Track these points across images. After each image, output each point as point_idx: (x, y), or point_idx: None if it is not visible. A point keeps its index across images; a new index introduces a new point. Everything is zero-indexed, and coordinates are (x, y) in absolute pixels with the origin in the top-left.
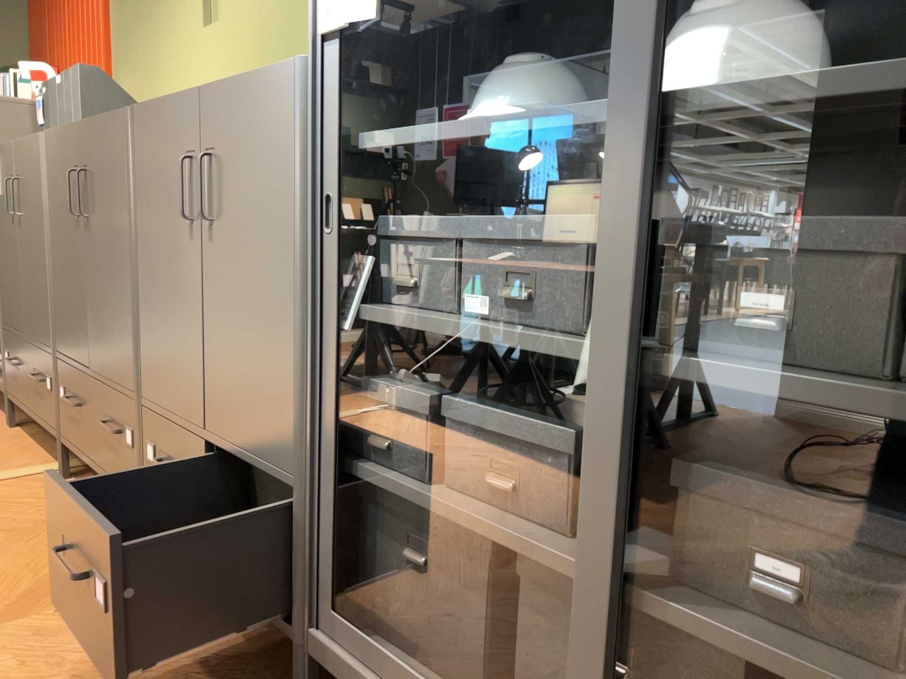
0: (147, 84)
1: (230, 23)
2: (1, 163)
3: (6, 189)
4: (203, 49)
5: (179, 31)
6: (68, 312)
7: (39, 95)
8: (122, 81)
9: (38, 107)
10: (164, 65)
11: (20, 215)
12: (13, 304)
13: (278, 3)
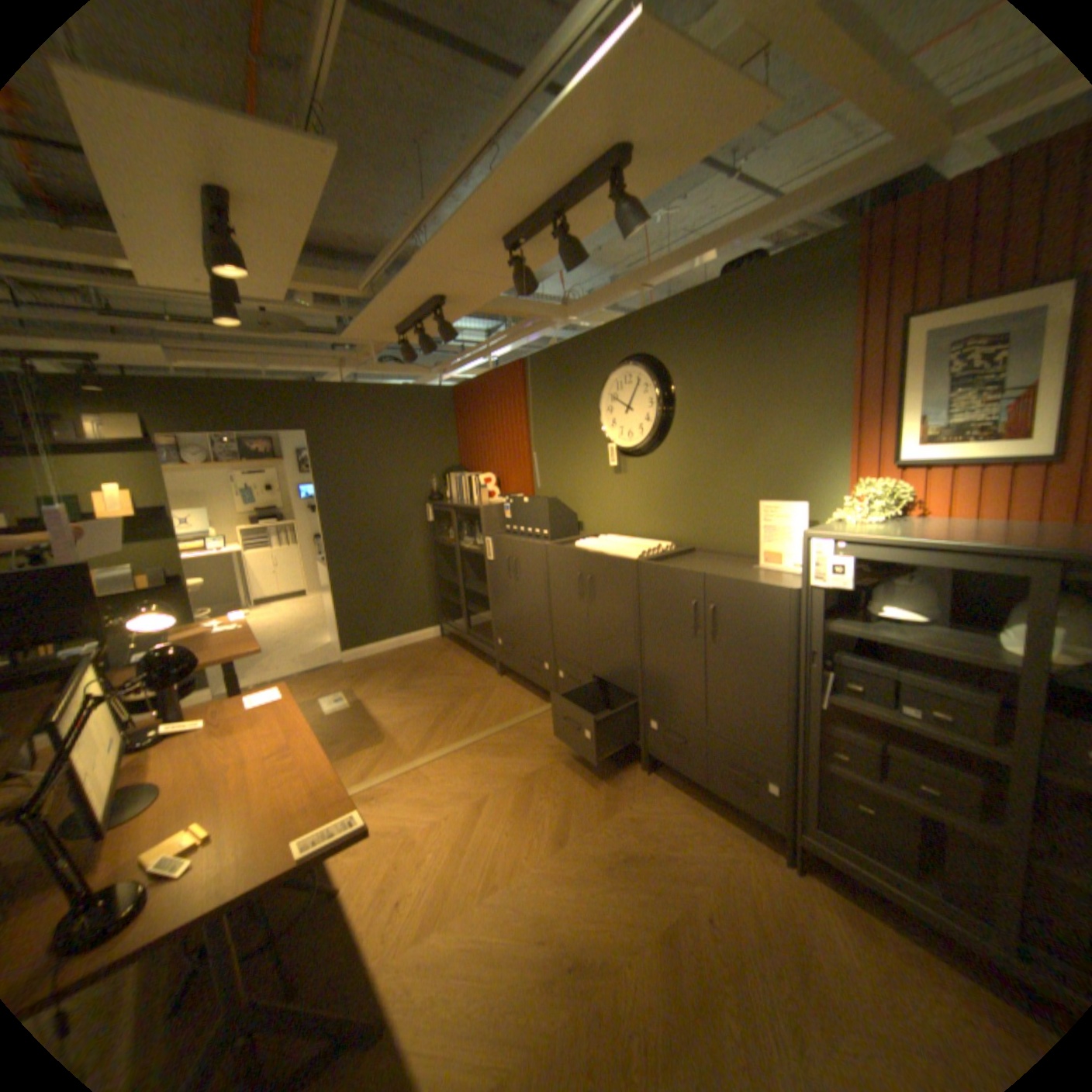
0: (565, 492)
1: (637, 477)
2: (497, 545)
3: (502, 559)
4: (614, 485)
5: (593, 470)
6: (570, 637)
7: (506, 501)
8: (542, 485)
9: (506, 508)
10: (579, 485)
11: (518, 576)
12: (507, 617)
13: (677, 476)
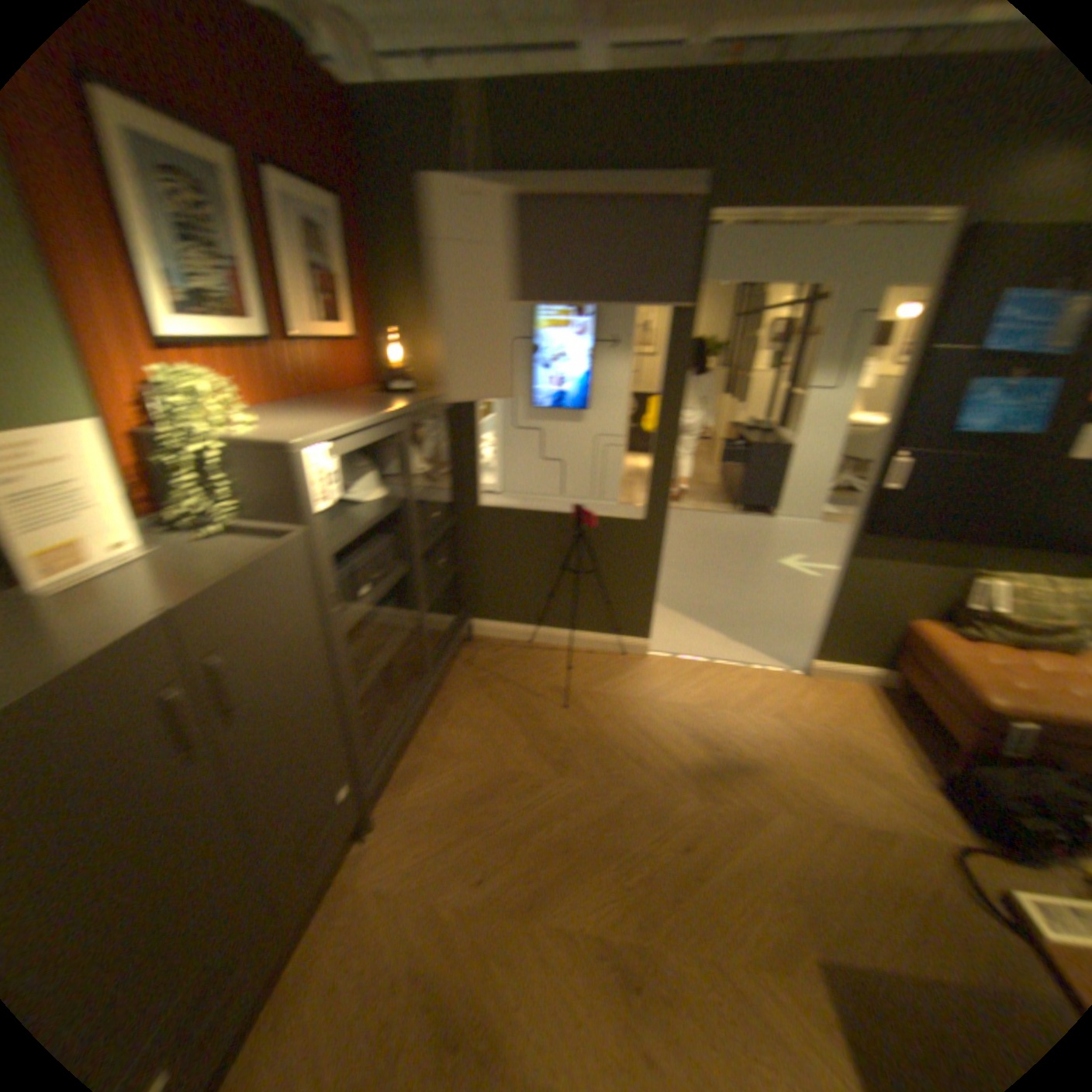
0: None
1: None
2: None
3: None
4: None
5: None
6: None
7: None
8: None
9: None
10: None
11: None
12: None
13: None
